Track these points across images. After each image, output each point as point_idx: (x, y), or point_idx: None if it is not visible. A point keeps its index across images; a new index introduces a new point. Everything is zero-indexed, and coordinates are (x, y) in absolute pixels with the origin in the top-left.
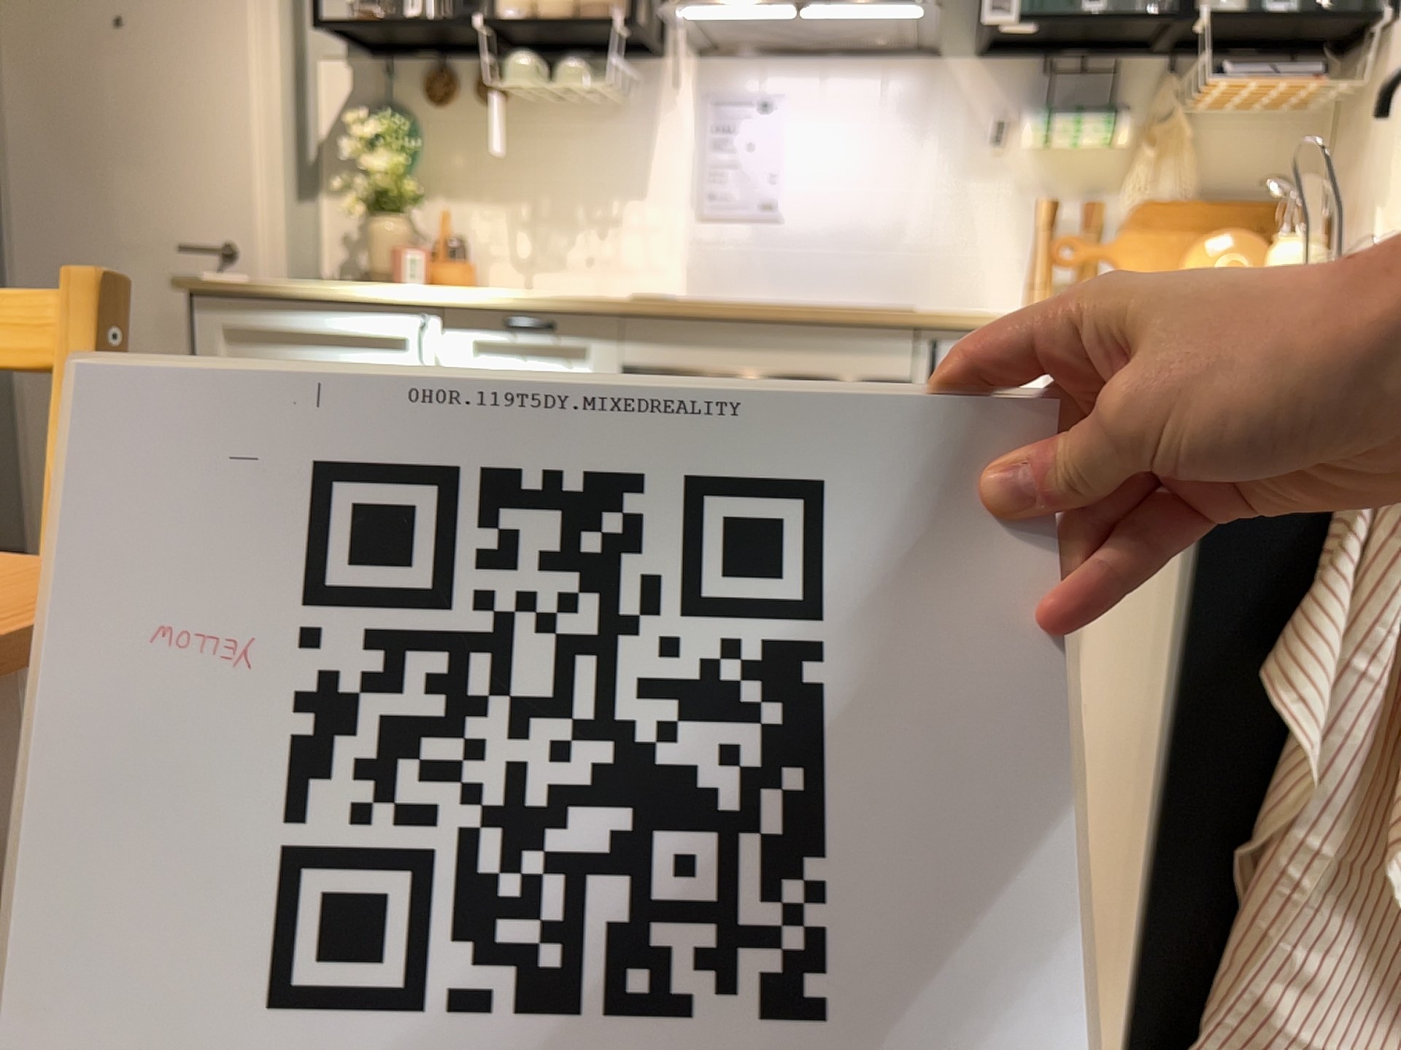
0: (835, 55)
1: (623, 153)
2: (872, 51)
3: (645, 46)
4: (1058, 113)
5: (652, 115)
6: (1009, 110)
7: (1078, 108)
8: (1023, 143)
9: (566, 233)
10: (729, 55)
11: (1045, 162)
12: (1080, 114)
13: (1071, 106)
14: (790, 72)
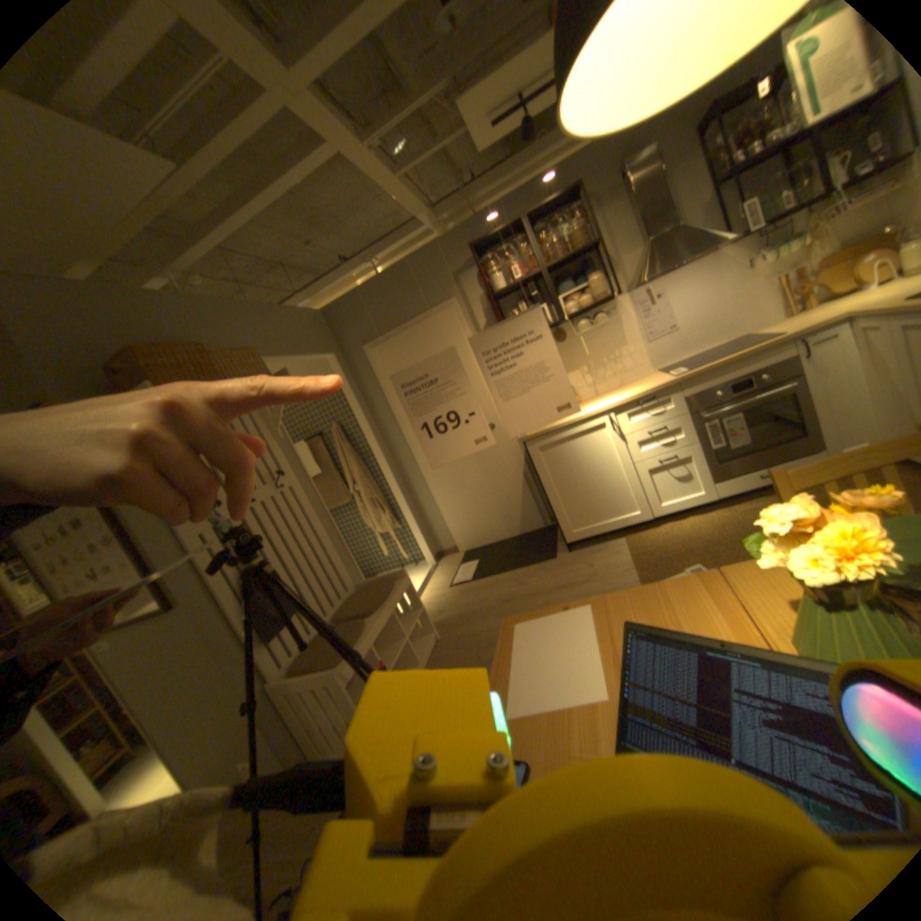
0: (676, 267)
1: (613, 333)
2: (692, 259)
3: (610, 296)
4: (780, 245)
5: (619, 316)
6: (759, 253)
7: (779, 240)
8: (768, 262)
9: (603, 367)
10: (638, 285)
11: (773, 264)
12: (789, 242)
13: (783, 241)
14: (664, 280)
